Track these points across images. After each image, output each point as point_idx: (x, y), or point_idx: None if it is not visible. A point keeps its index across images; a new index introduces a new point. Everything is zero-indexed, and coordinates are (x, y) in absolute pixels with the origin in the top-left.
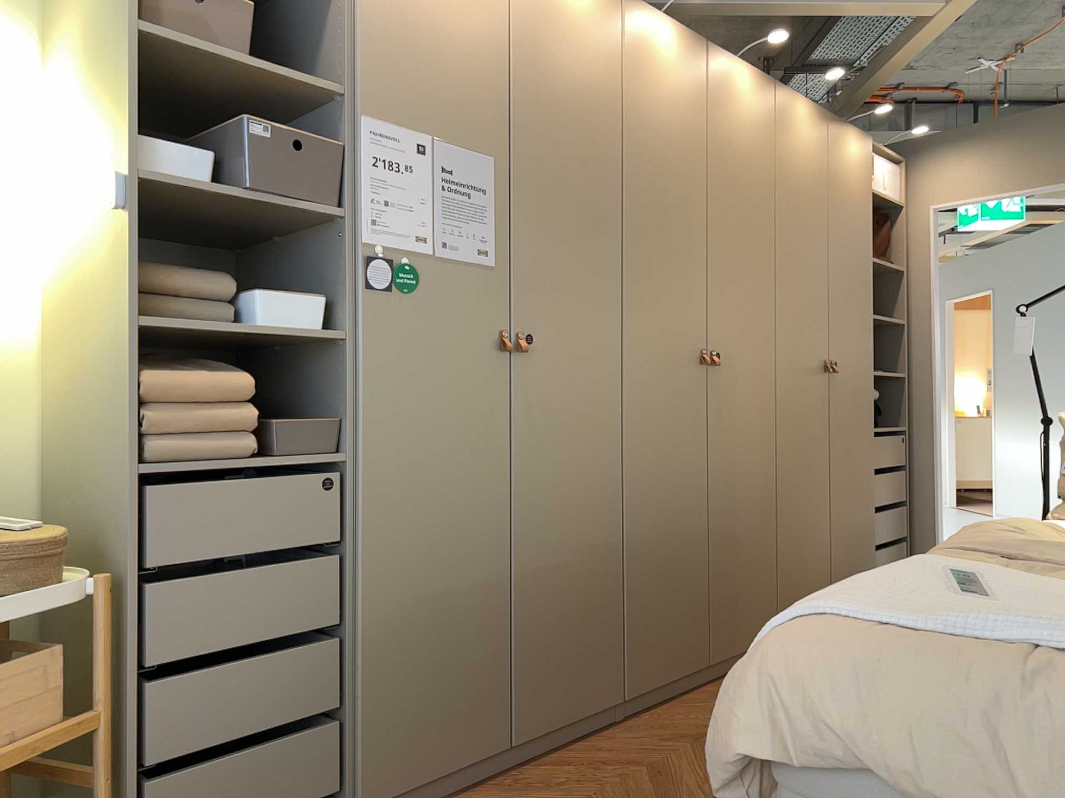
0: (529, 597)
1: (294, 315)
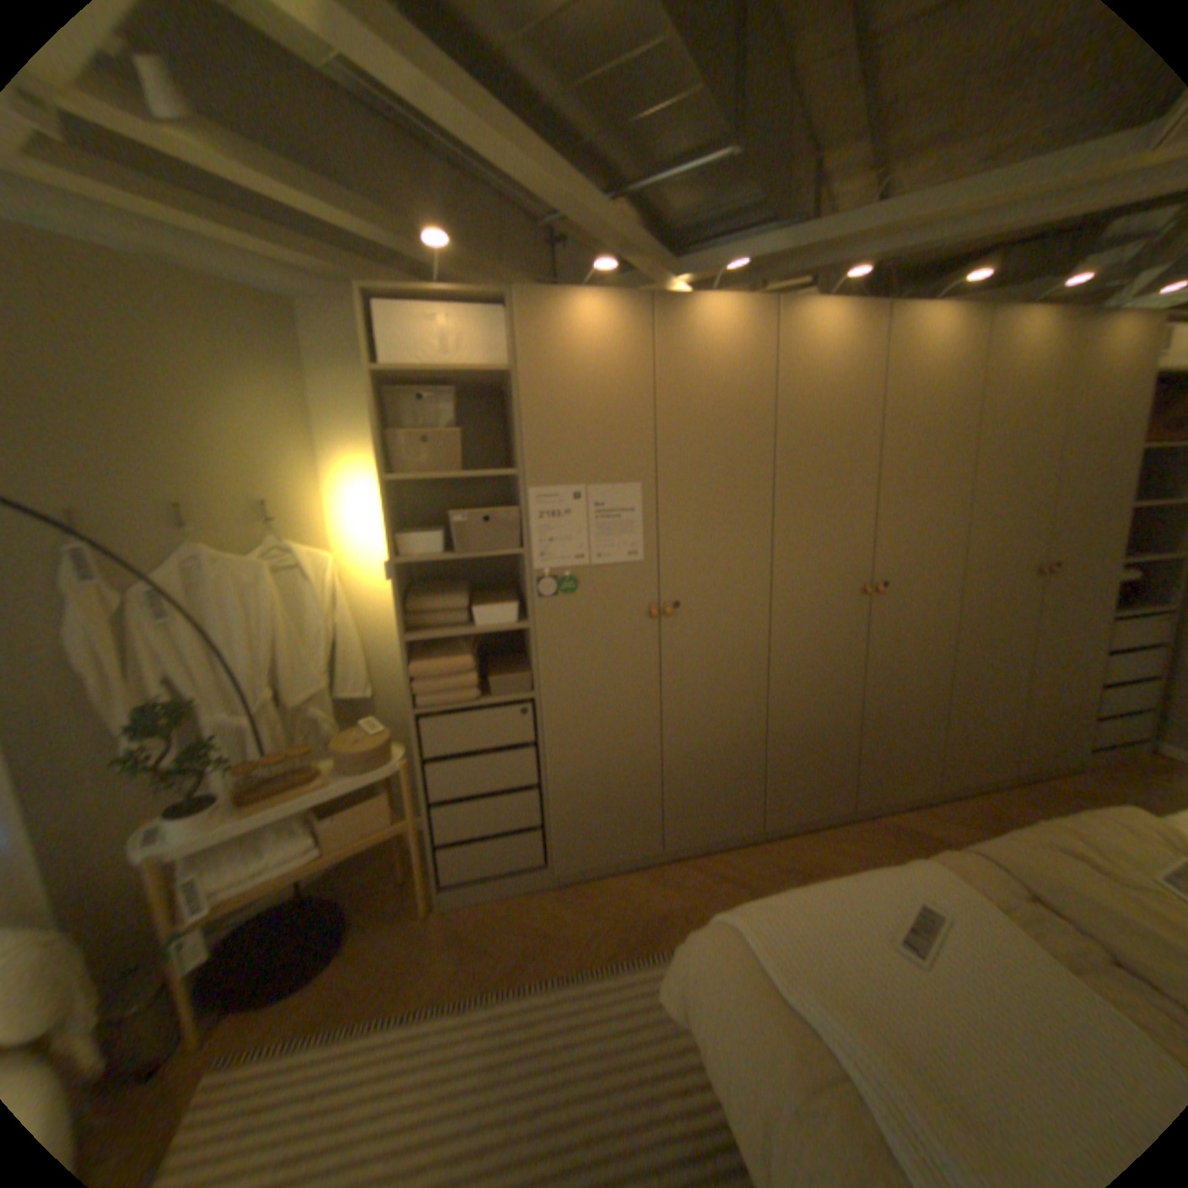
0: (677, 768)
1: (500, 615)
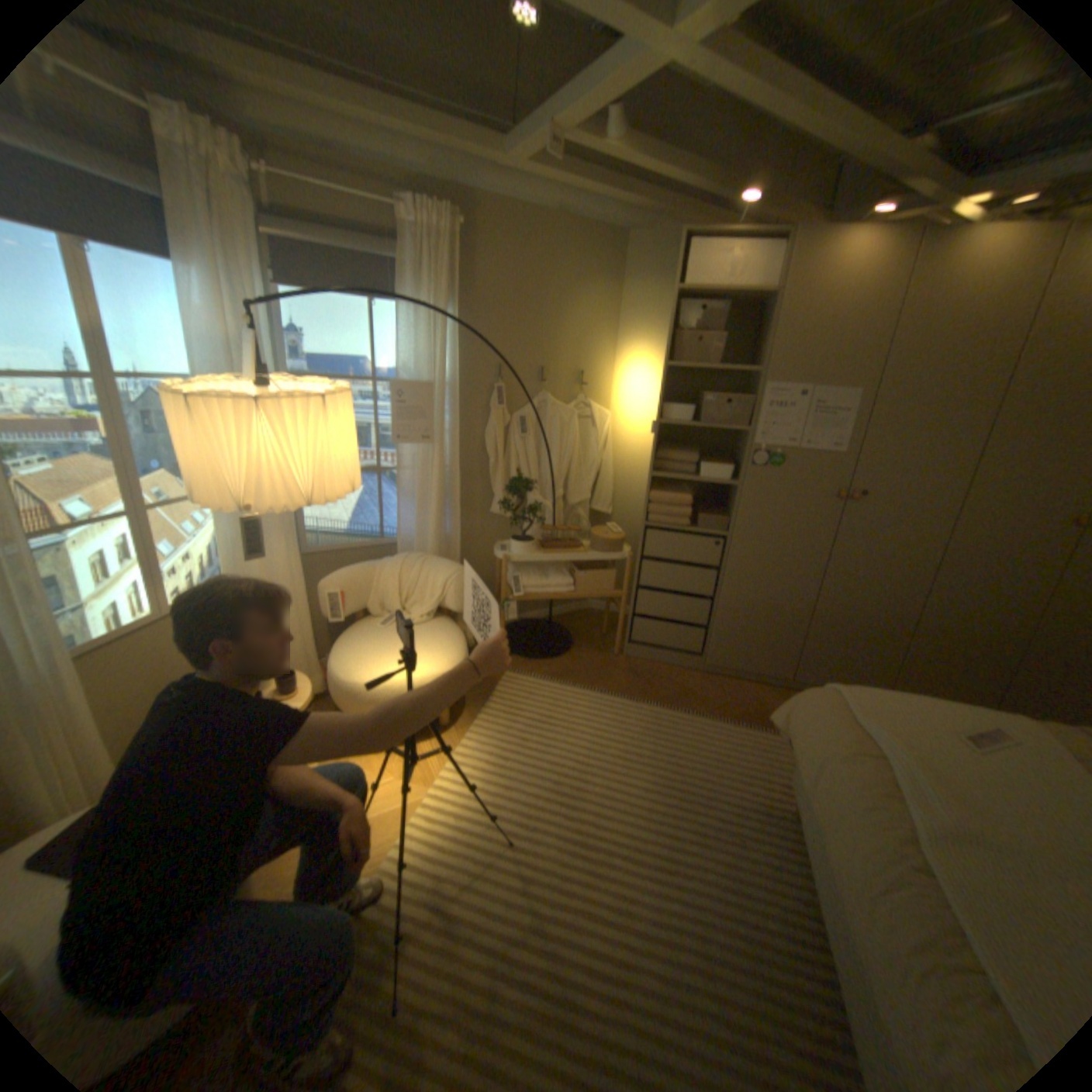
0: (824, 622)
1: (717, 473)
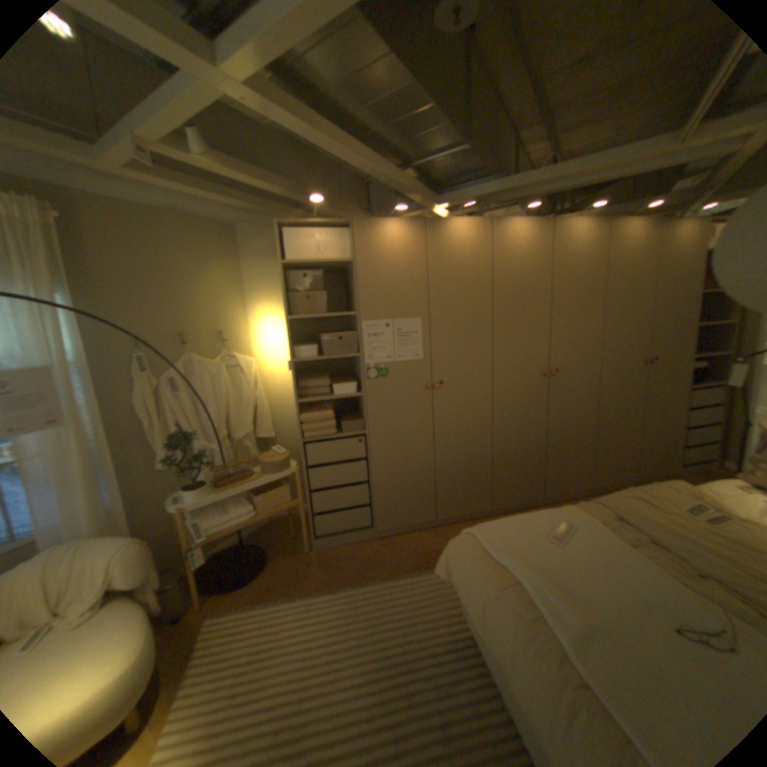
0: (443, 473)
1: (347, 389)
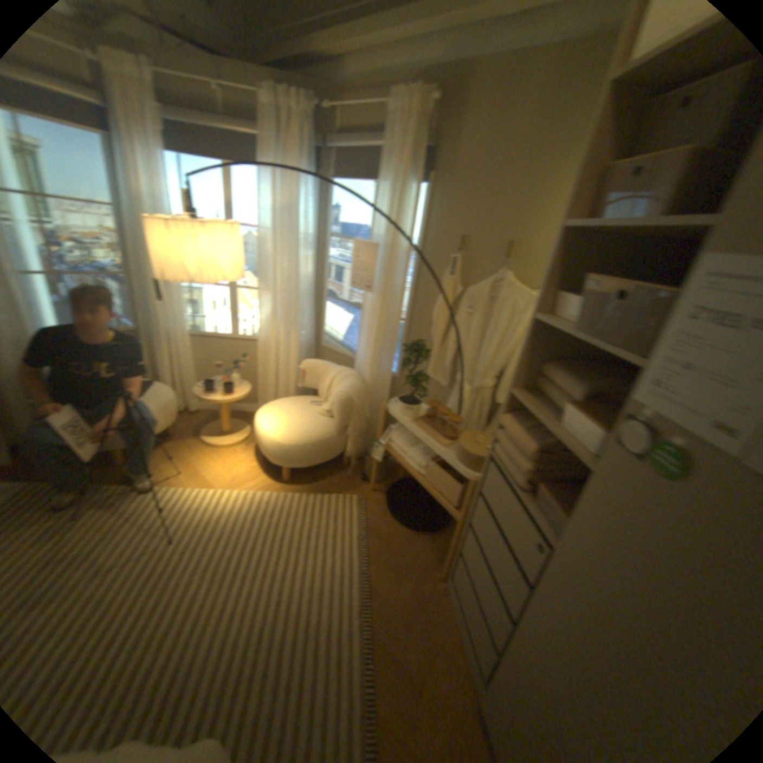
0: None
1: (583, 432)
